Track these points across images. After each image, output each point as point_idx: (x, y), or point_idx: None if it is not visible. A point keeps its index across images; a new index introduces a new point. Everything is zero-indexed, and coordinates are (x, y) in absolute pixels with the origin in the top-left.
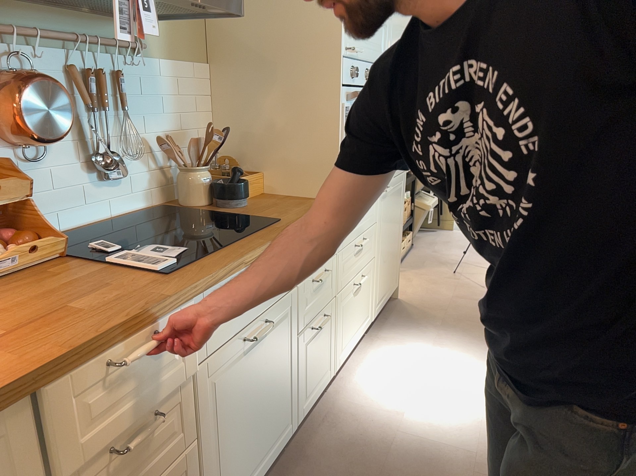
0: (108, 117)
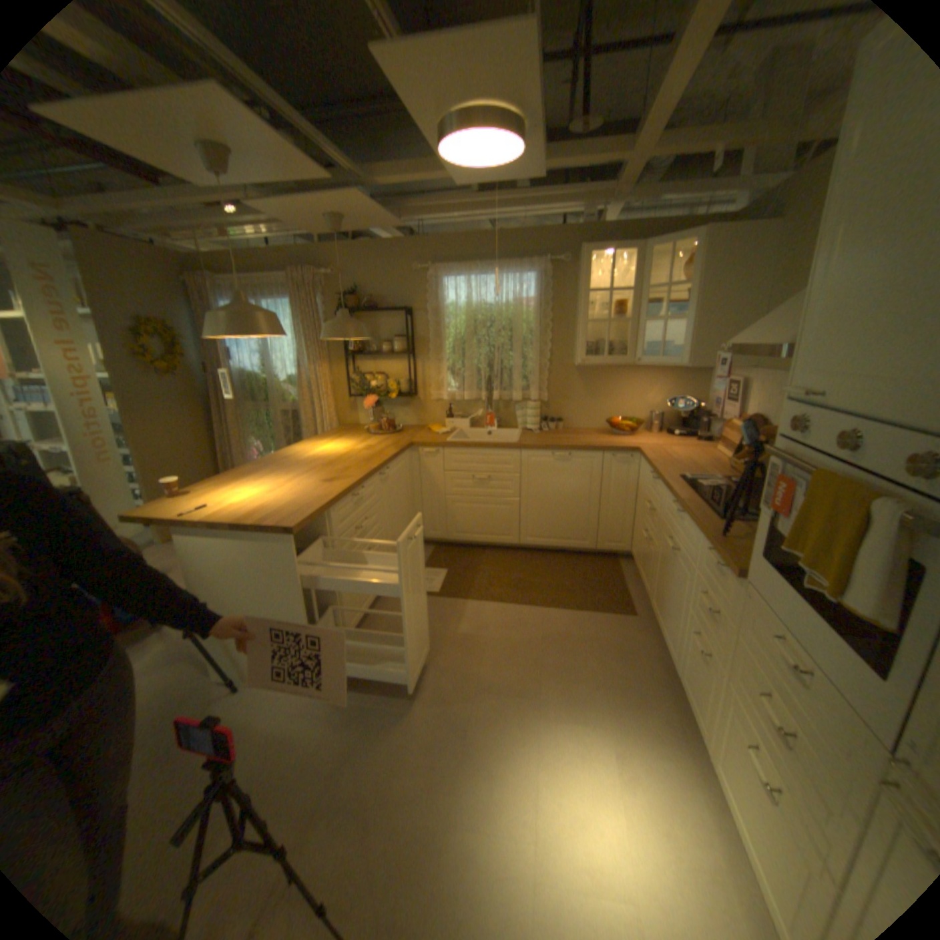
0: None
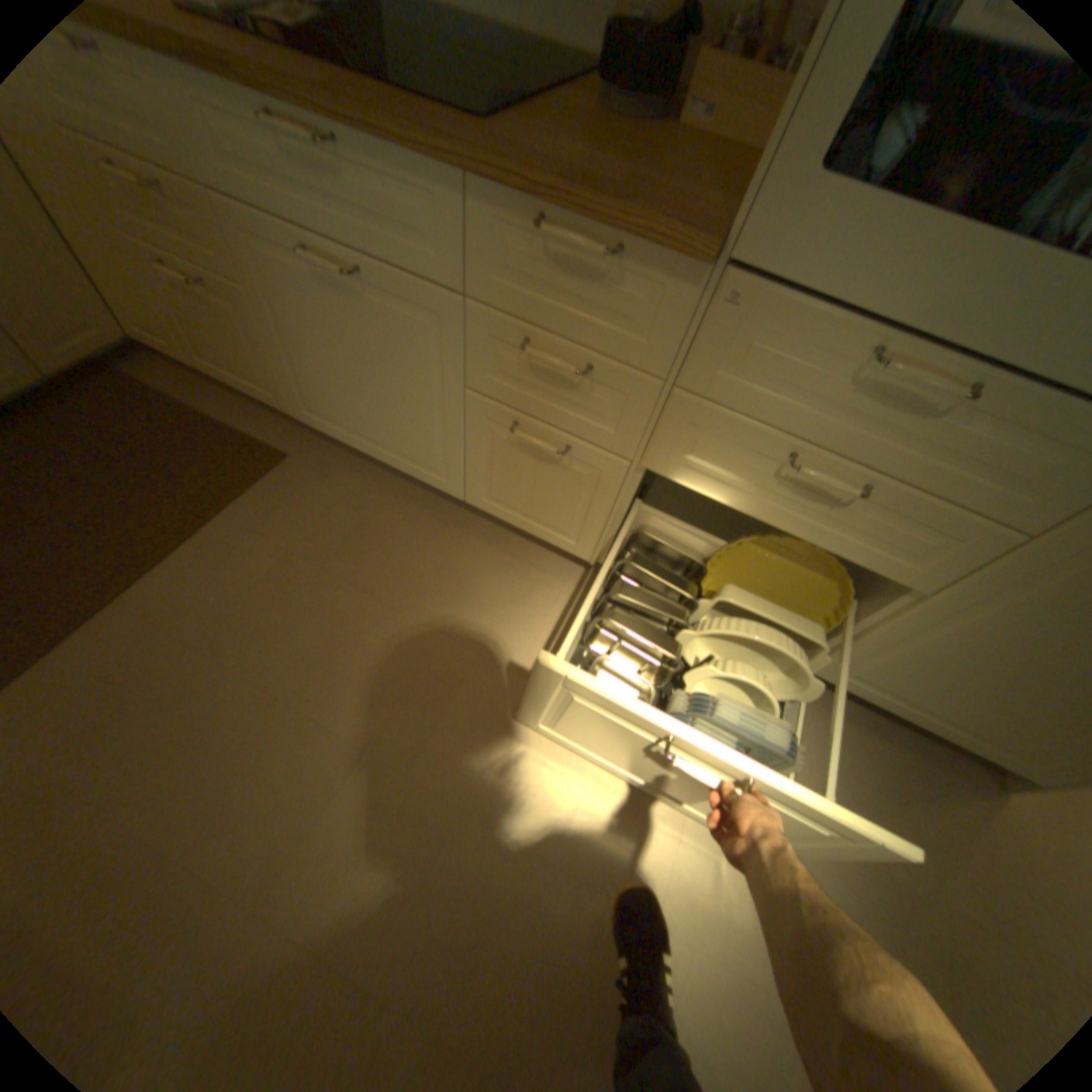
0: None
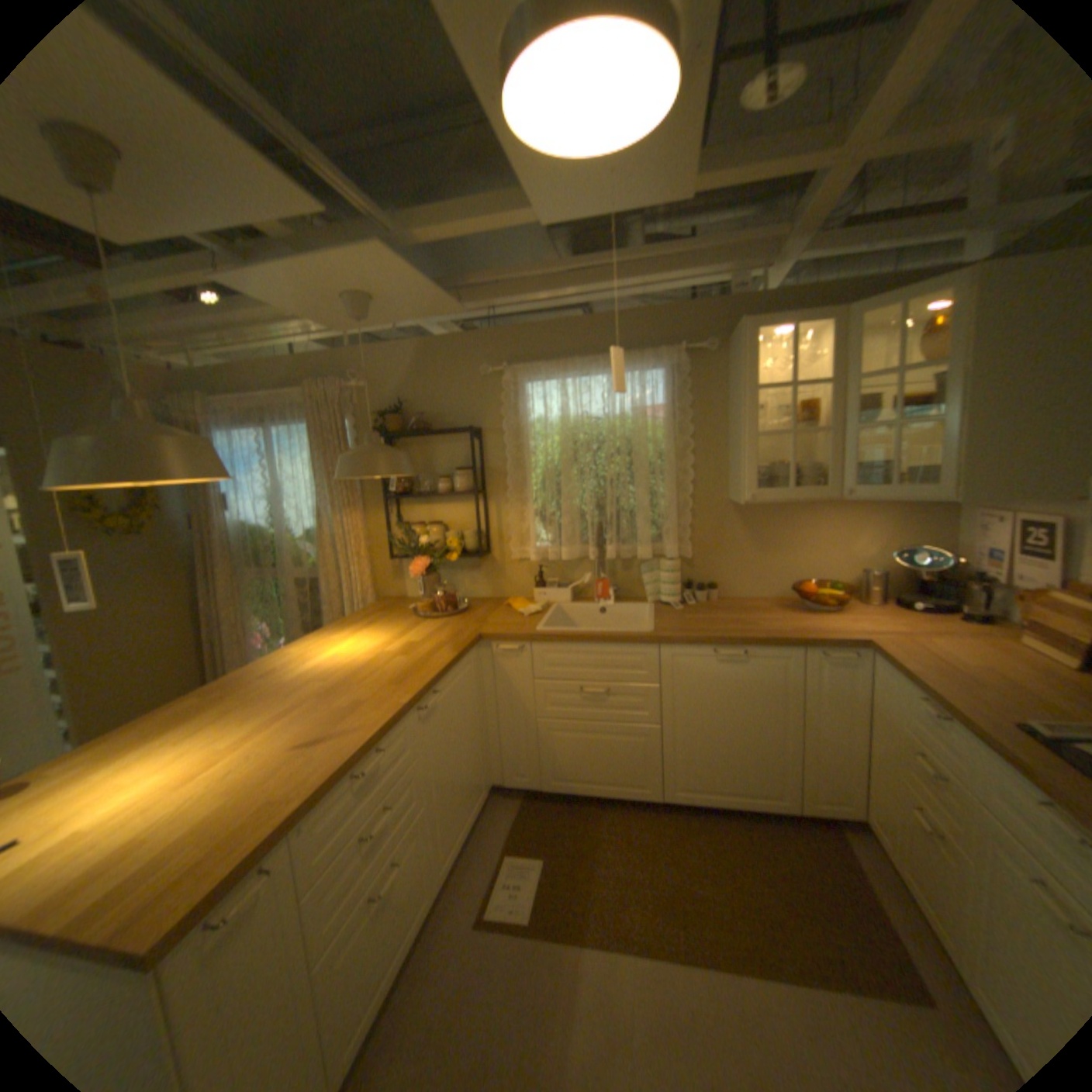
0: None
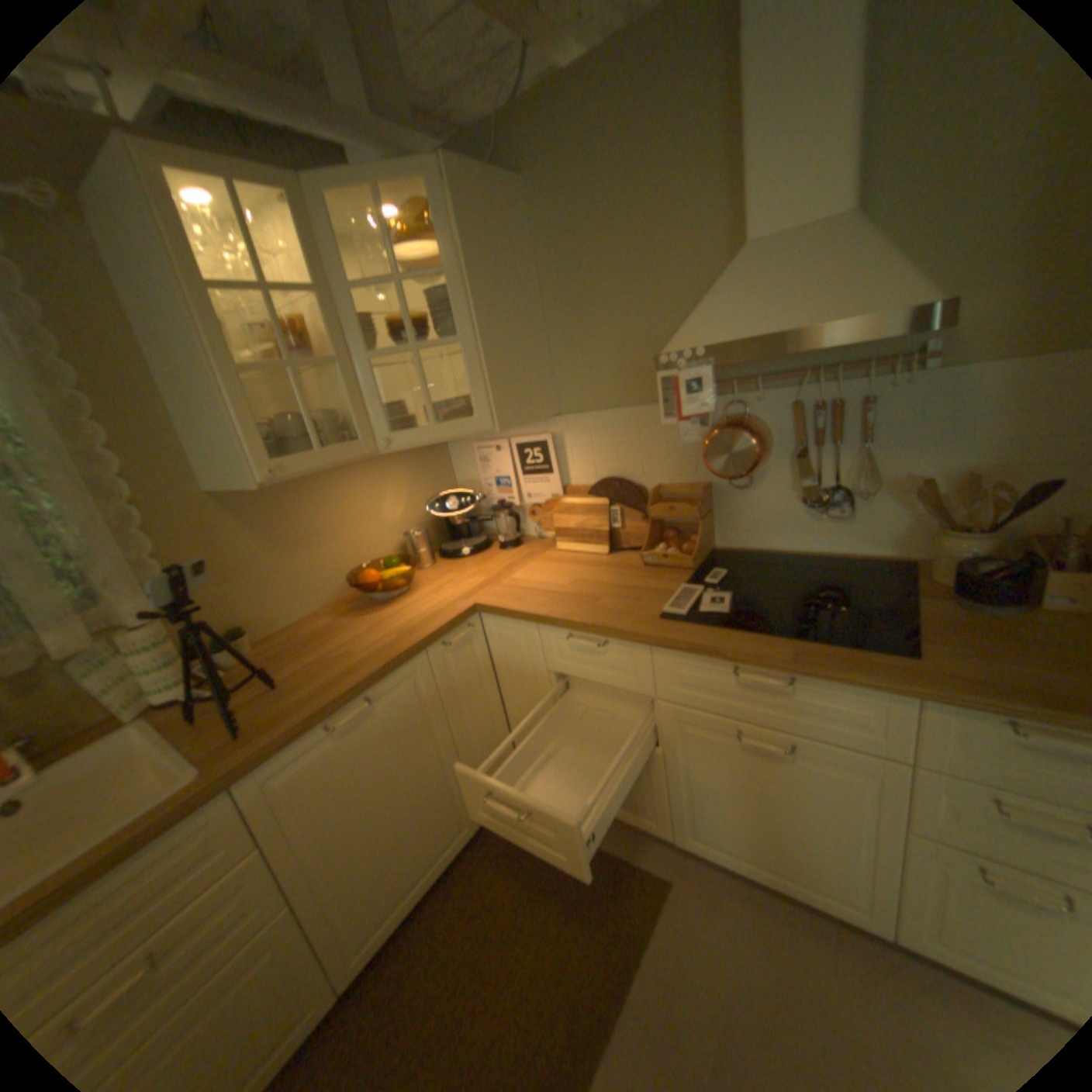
0: (847, 448)
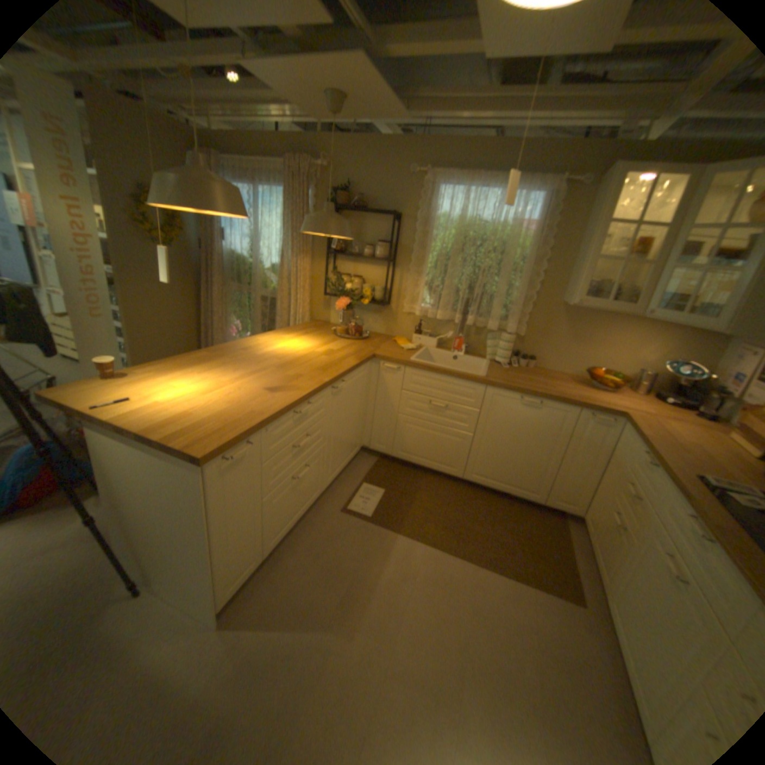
0: None
